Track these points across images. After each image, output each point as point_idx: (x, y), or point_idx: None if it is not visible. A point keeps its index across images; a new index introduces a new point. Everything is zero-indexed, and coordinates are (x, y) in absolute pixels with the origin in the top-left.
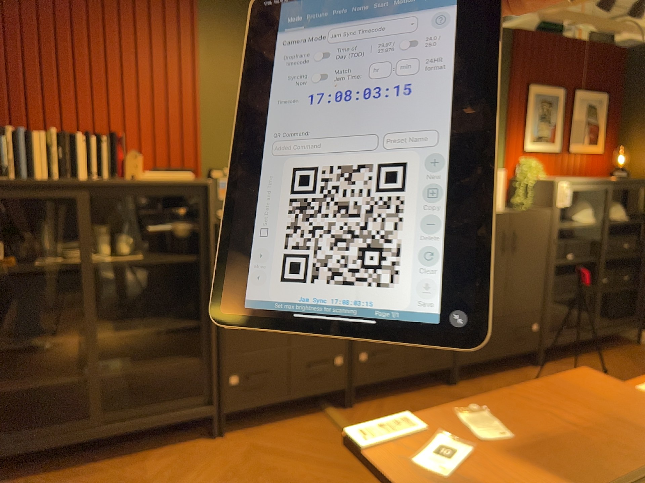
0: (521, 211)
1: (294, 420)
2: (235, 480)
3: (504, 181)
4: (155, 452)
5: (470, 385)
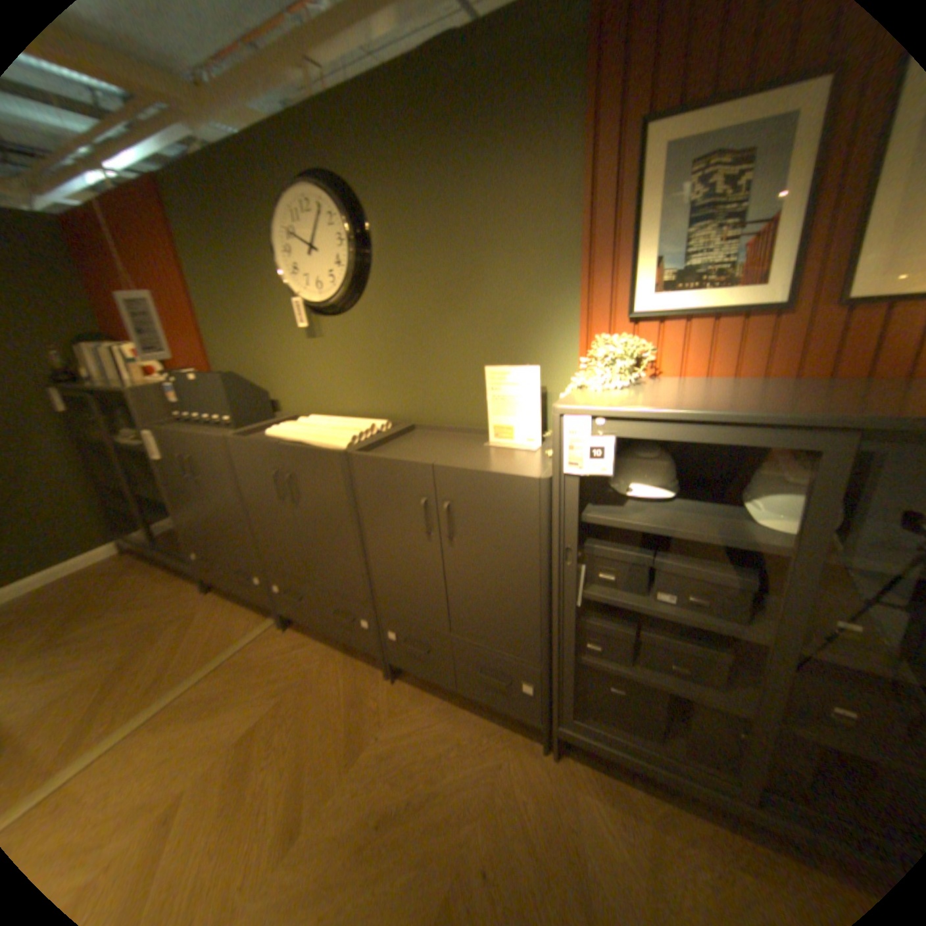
0: (464, 466)
1: (246, 612)
2: (137, 634)
3: (537, 392)
4: (176, 583)
5: (405, 695)
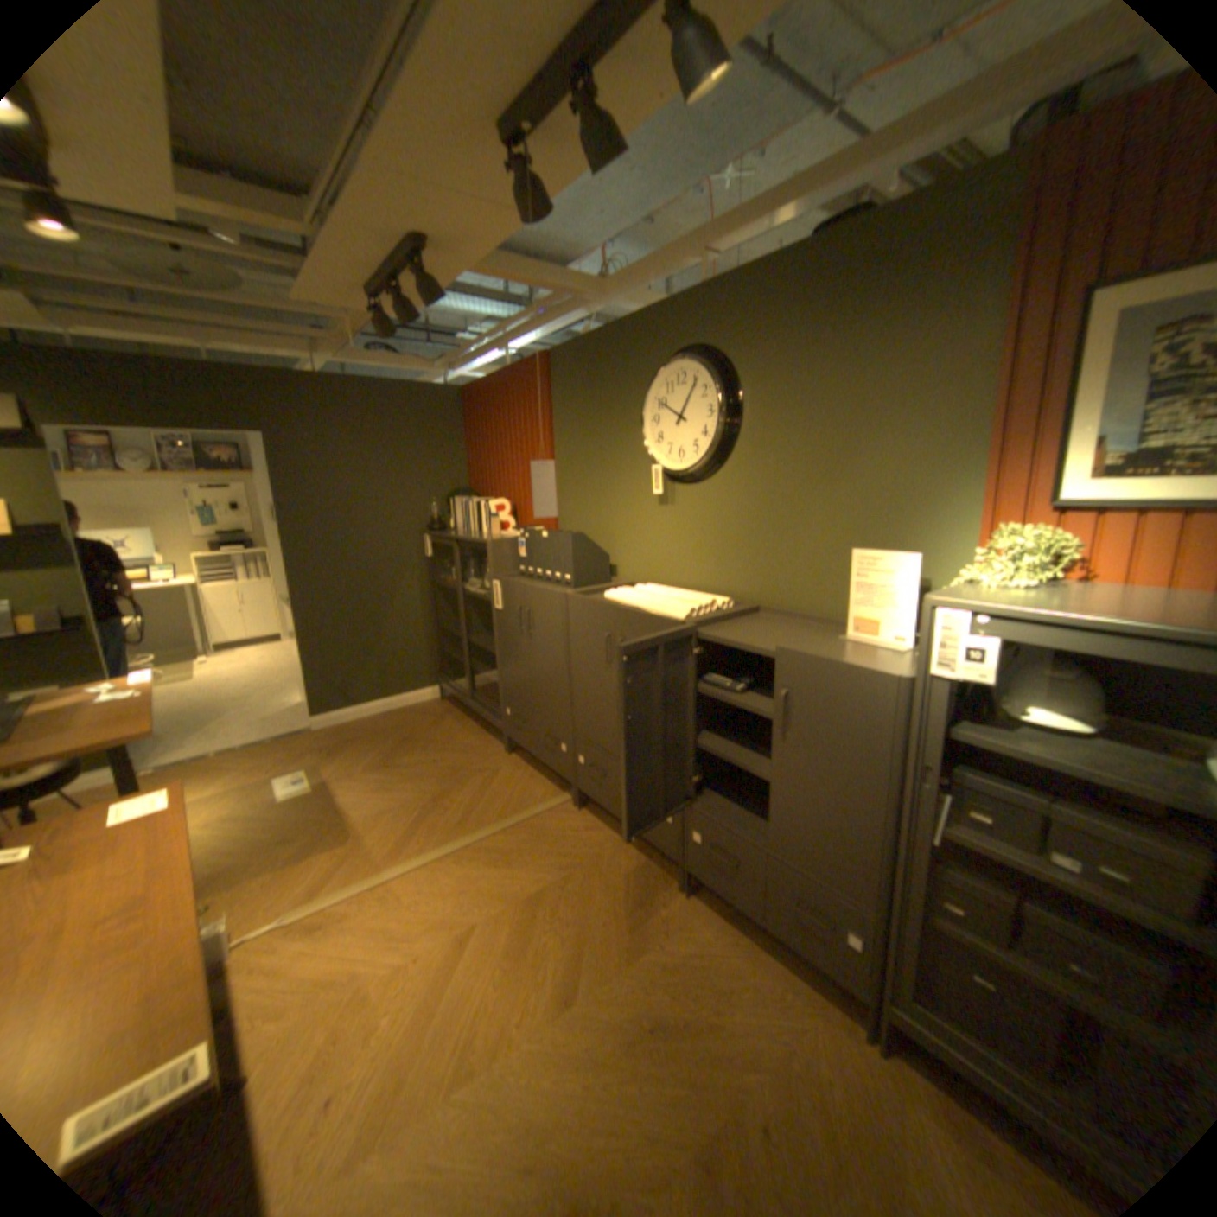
0: (812, 653)
1: (546, 781)
2: (451, 773)
3: (916, 583)
4: (487, 736)
5: (701, 915)
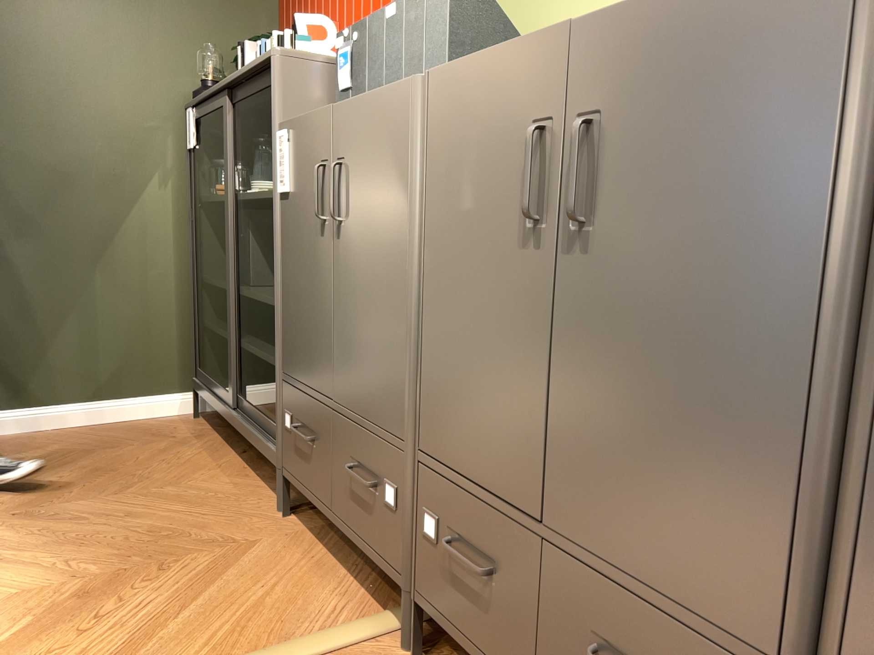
0: None
1: (348, 578)
2: (150, 540)
3: None
4: (251, 480)
5: None
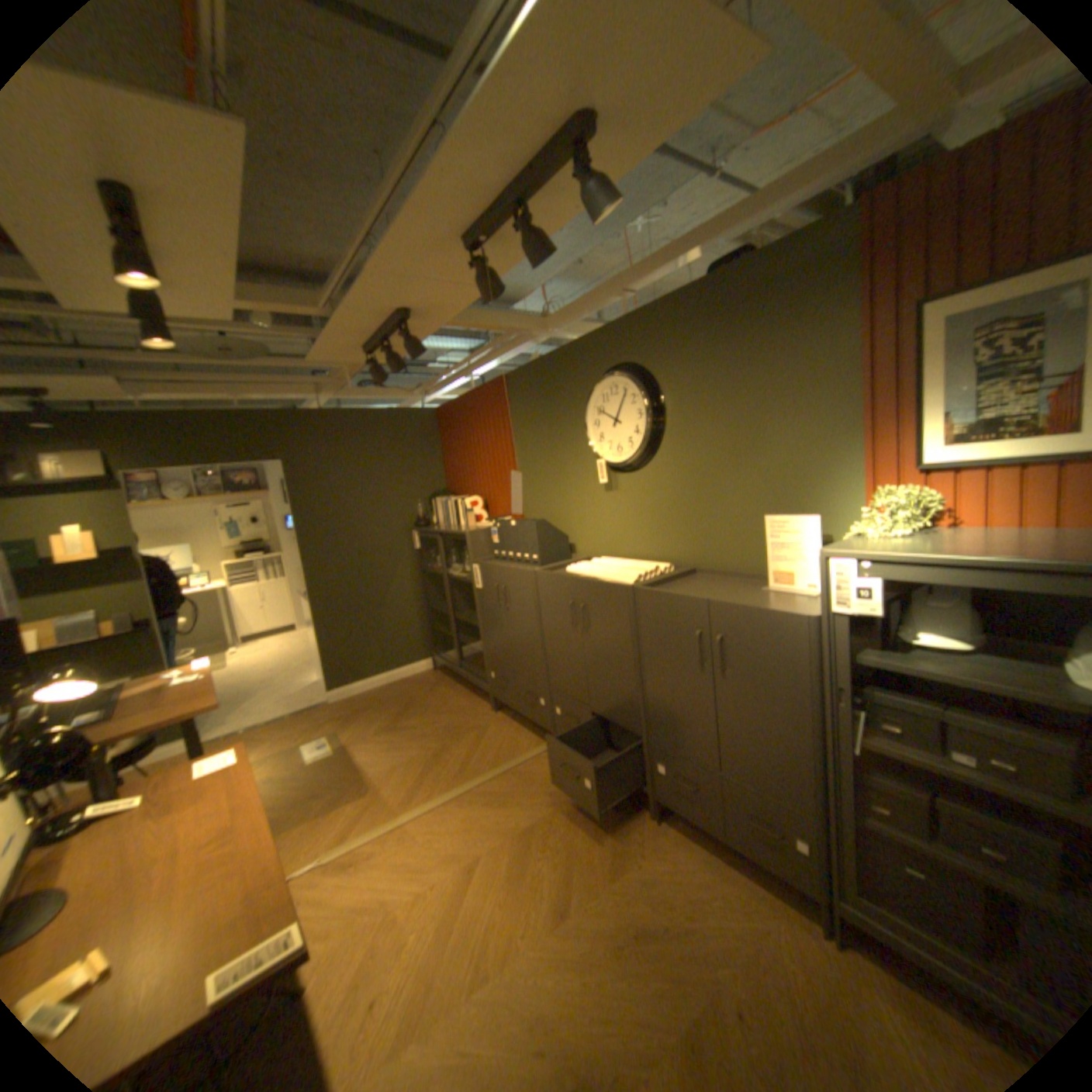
0: (738, 603)
1: (529, 733)
2: (448, 732)
3: (819, 539)
4: (475, 699)
5: (672, 839)
